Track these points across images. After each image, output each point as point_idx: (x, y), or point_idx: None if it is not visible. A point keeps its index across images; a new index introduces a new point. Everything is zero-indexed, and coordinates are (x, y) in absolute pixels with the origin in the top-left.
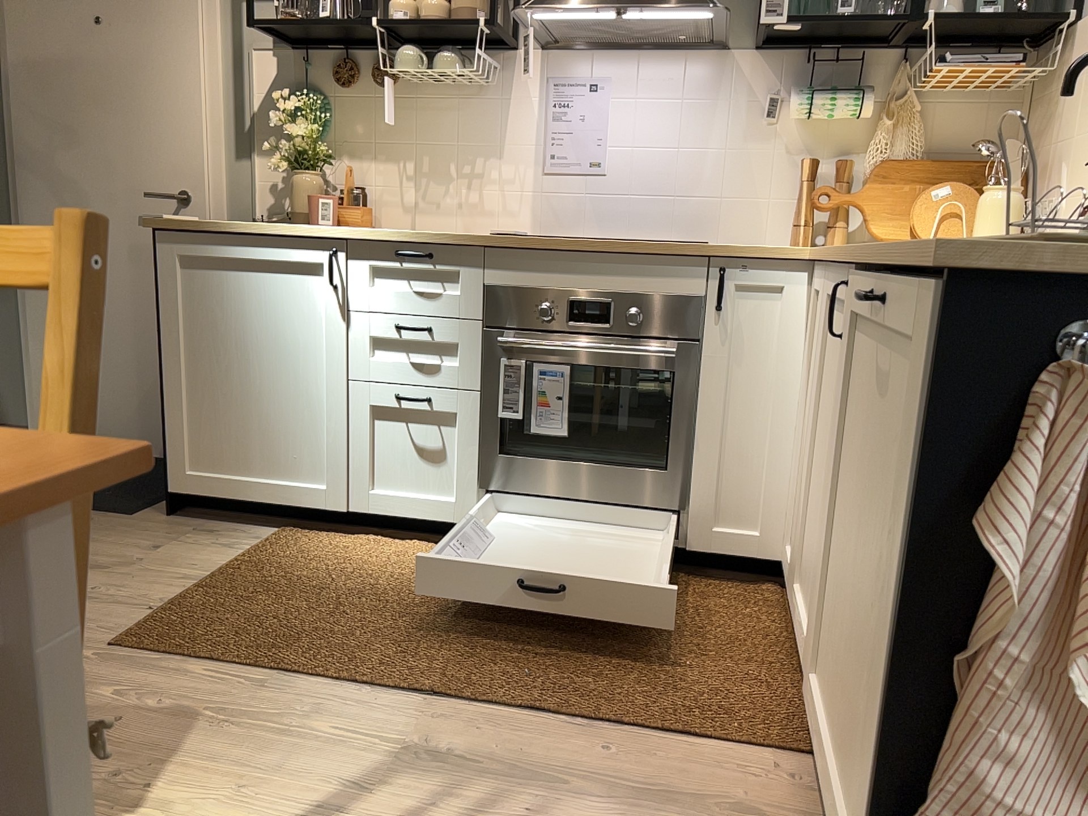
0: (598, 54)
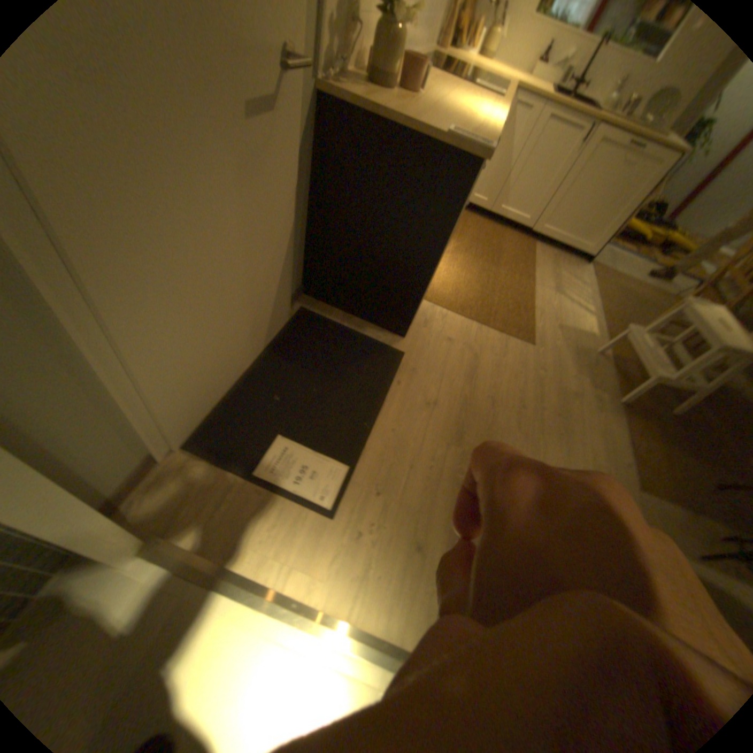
0: None
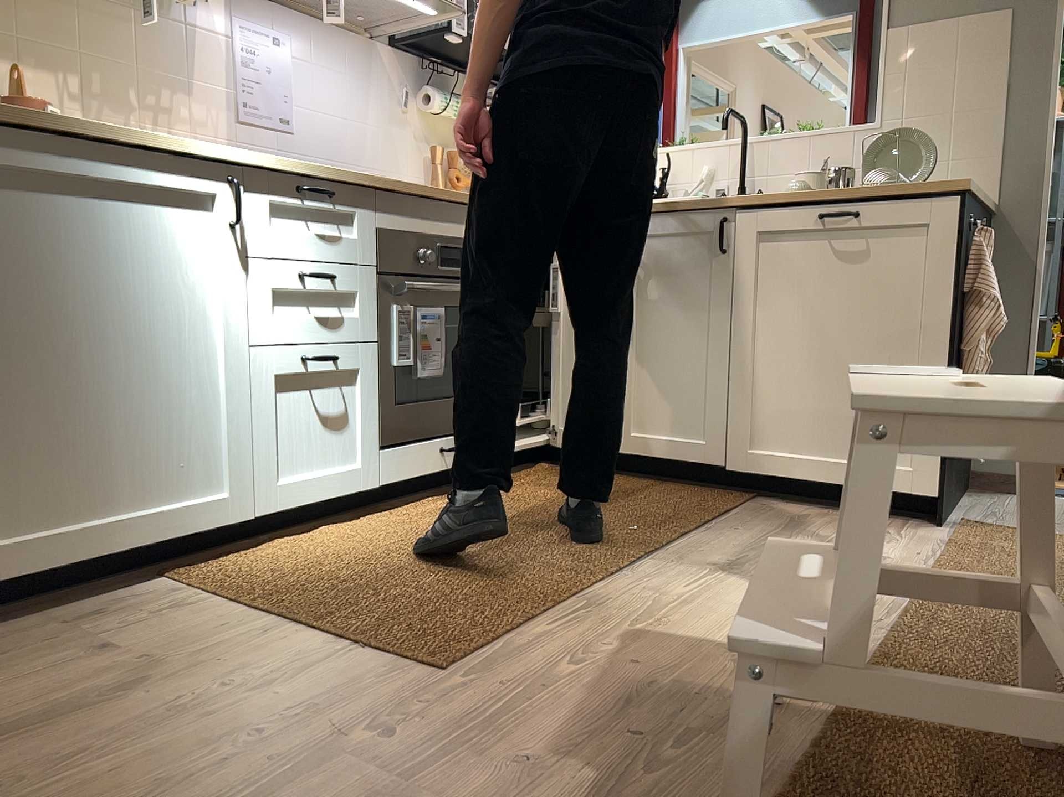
0: (267, 6)
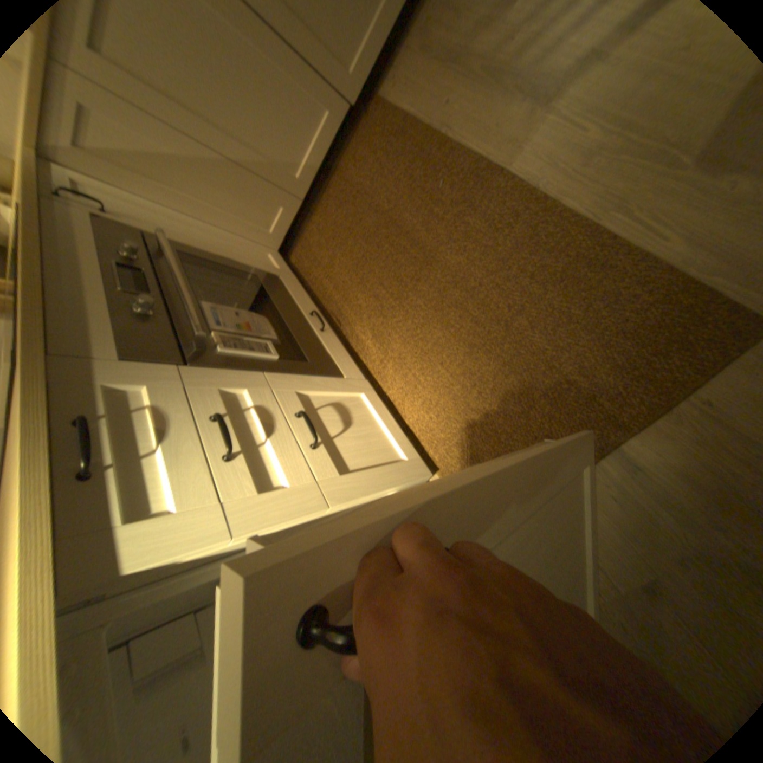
0: None
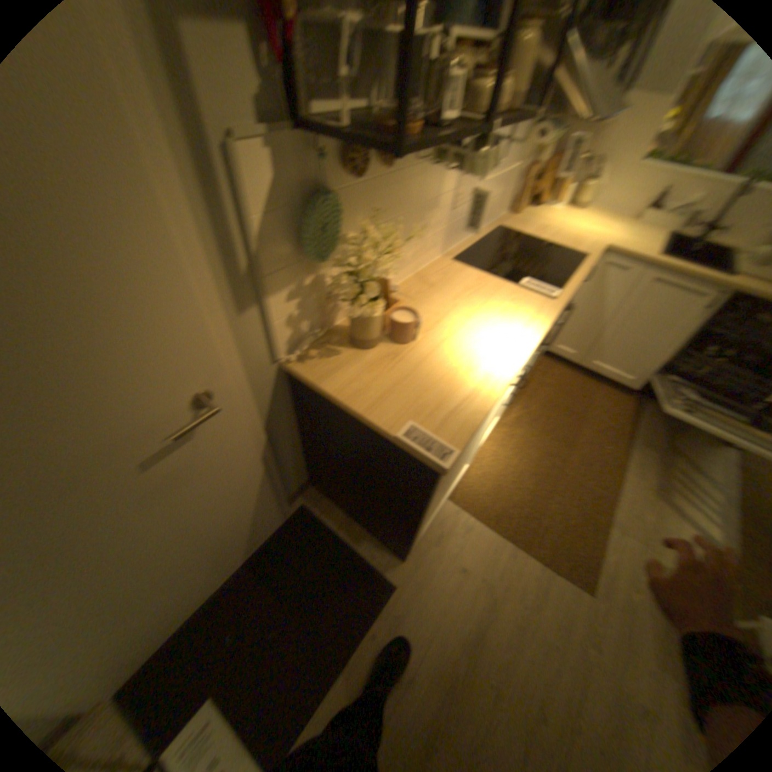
0: None
